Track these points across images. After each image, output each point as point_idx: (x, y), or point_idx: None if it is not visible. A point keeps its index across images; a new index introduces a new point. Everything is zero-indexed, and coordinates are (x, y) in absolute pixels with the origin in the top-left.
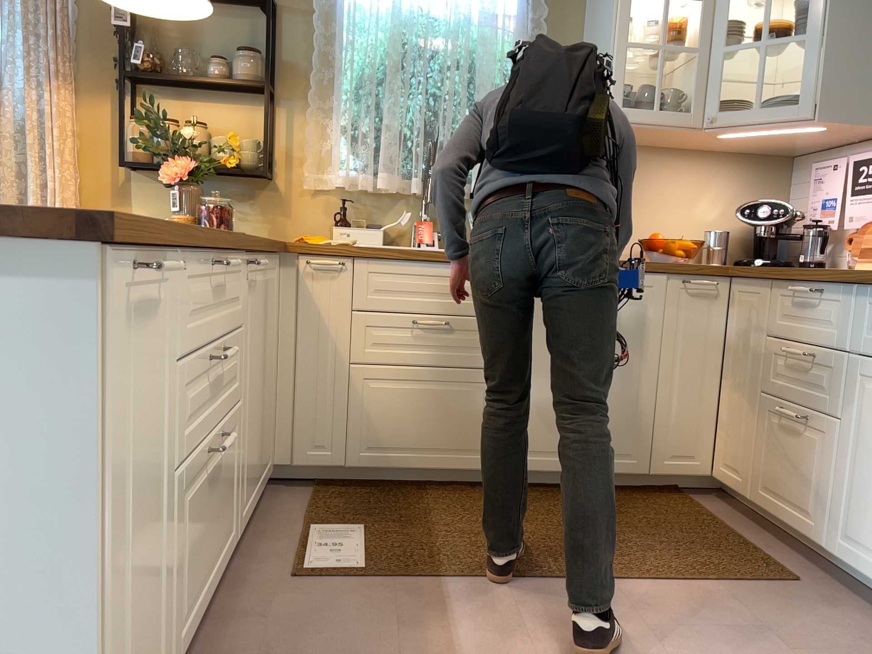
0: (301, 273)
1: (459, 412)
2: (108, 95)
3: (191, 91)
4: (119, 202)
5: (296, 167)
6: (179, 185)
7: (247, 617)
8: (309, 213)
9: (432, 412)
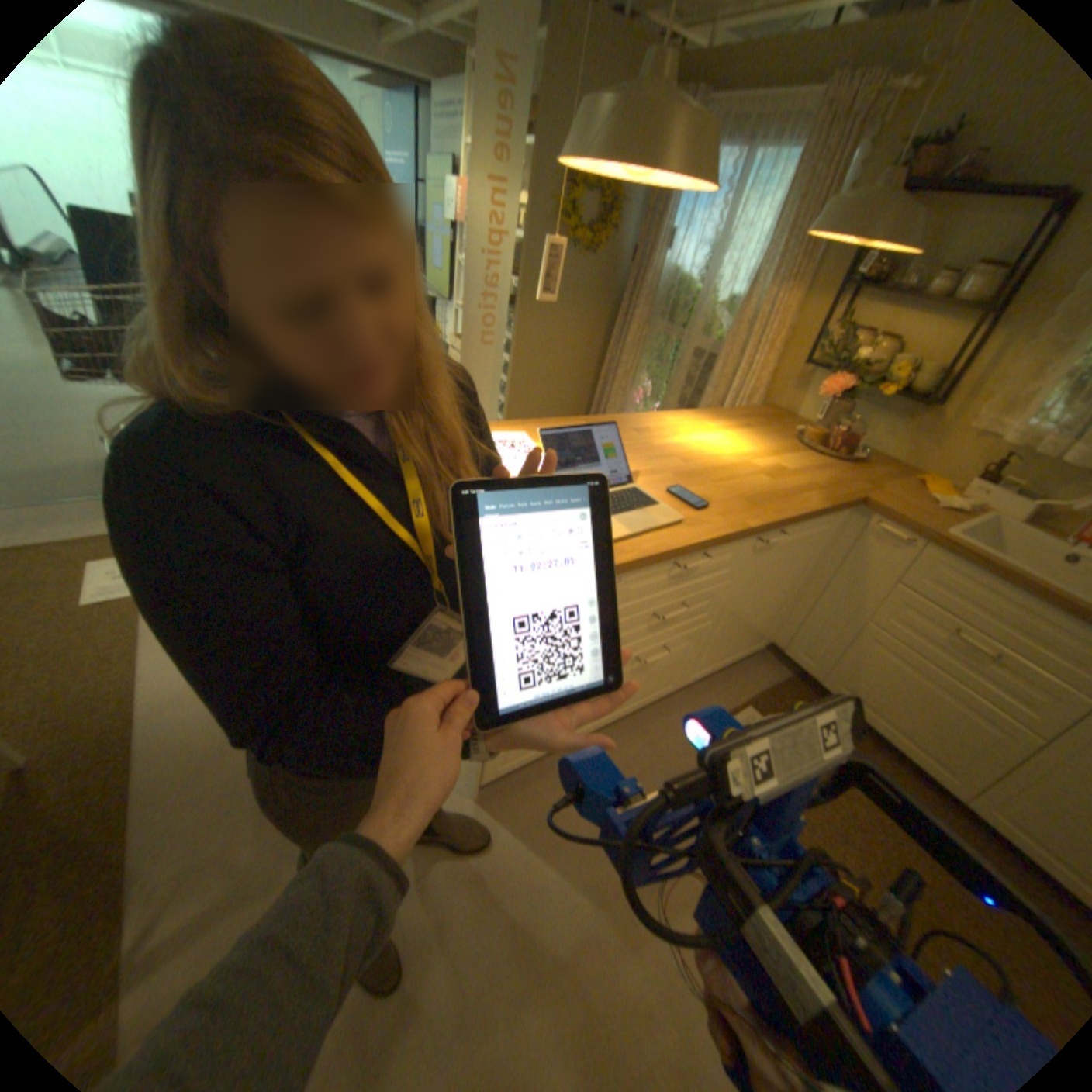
0: (871, 529)
1: (956, 732)
2: (831, 291)
3: (907, 297)
4: (797, 385)
5: (978, 399)
6: (835, 395)
7: (649, 737)
8: (964, 450)
9: (927, 710)
